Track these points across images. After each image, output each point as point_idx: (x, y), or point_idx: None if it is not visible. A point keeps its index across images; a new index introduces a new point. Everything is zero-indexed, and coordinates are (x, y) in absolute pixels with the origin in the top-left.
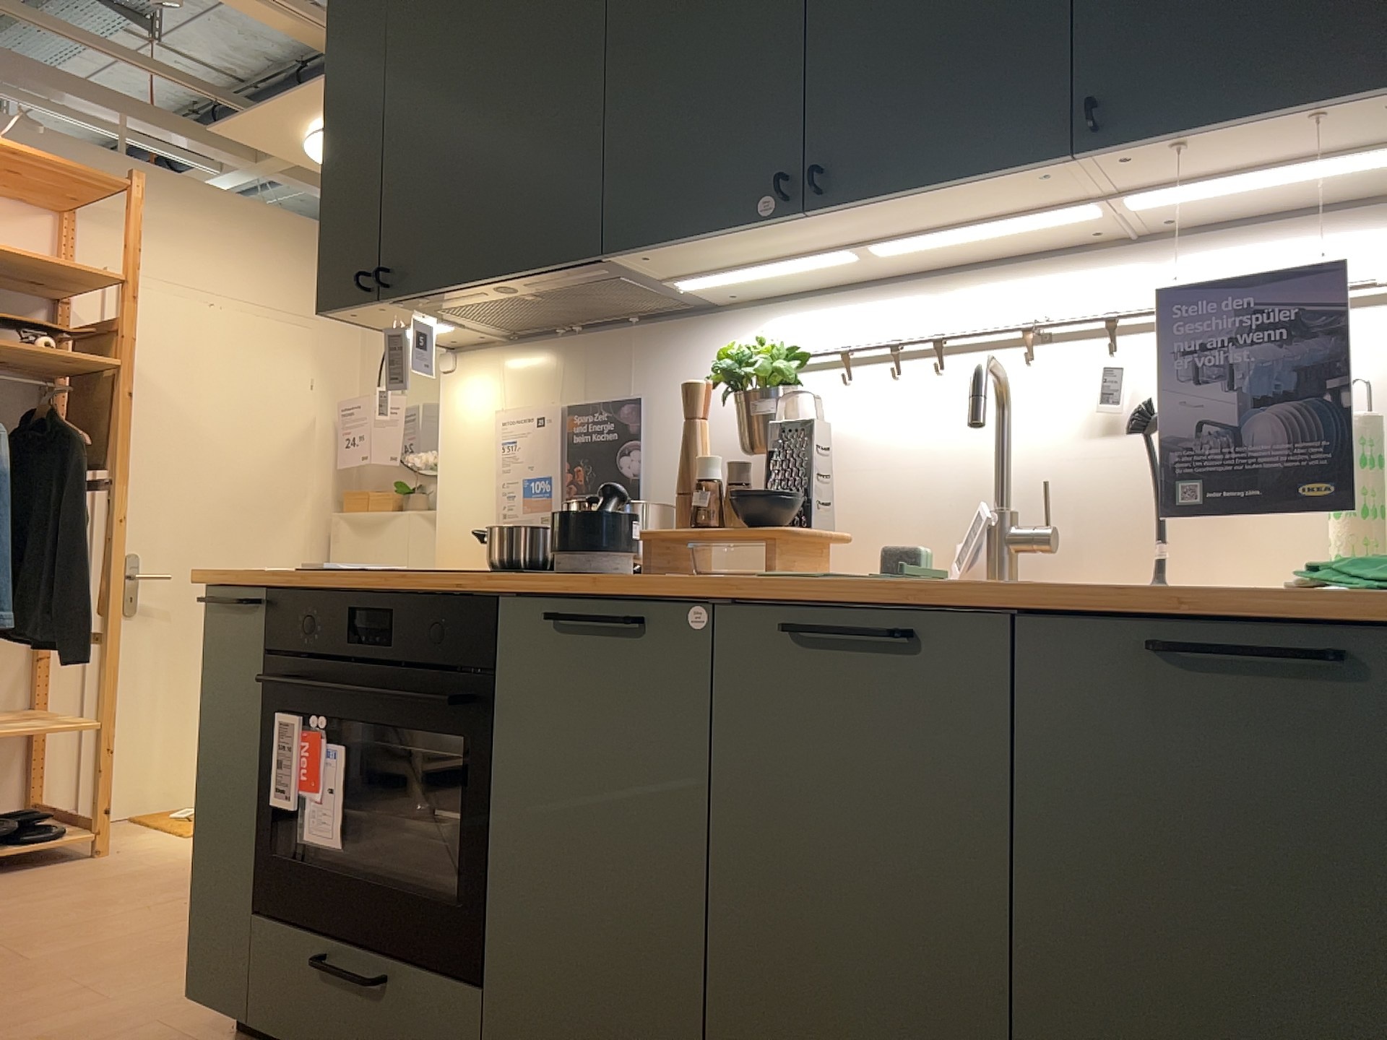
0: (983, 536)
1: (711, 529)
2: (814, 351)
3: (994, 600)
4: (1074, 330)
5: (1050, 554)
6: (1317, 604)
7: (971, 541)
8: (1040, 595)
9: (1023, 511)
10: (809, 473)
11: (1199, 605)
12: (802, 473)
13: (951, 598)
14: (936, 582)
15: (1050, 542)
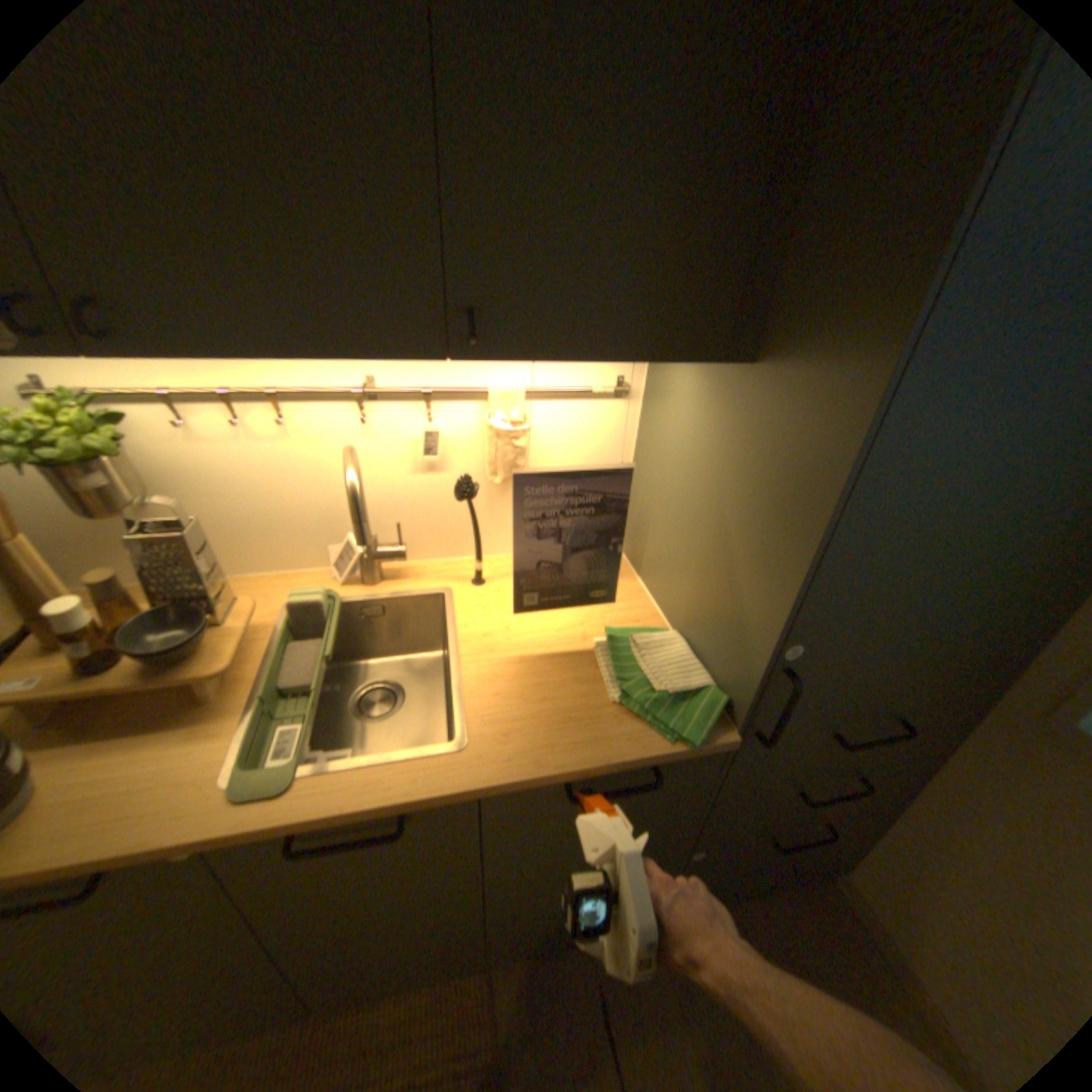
0: (356, 561)
1: (103, 673)
2: (119, 396)
3: (466, 800)
4: (396, 392)
5: (401, 556)
6: (654, 765)
7: (343, 558)
8: (500, 794)
9: (379, 532)
10: (192, 576)
11: (594, 774)
12: (184, 583)
13: (432, 805)
14: (405, 770)
15: (403, 555)
